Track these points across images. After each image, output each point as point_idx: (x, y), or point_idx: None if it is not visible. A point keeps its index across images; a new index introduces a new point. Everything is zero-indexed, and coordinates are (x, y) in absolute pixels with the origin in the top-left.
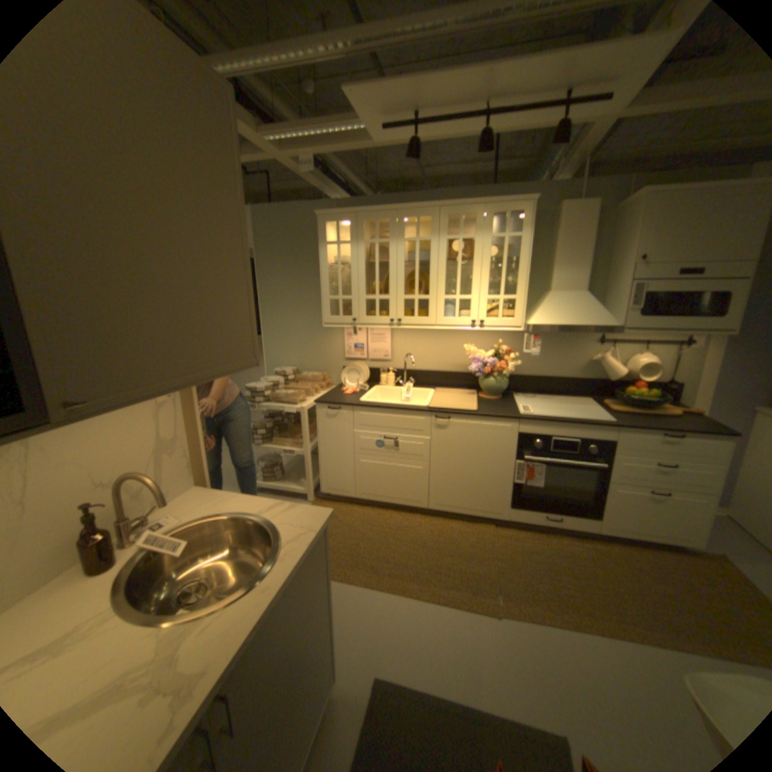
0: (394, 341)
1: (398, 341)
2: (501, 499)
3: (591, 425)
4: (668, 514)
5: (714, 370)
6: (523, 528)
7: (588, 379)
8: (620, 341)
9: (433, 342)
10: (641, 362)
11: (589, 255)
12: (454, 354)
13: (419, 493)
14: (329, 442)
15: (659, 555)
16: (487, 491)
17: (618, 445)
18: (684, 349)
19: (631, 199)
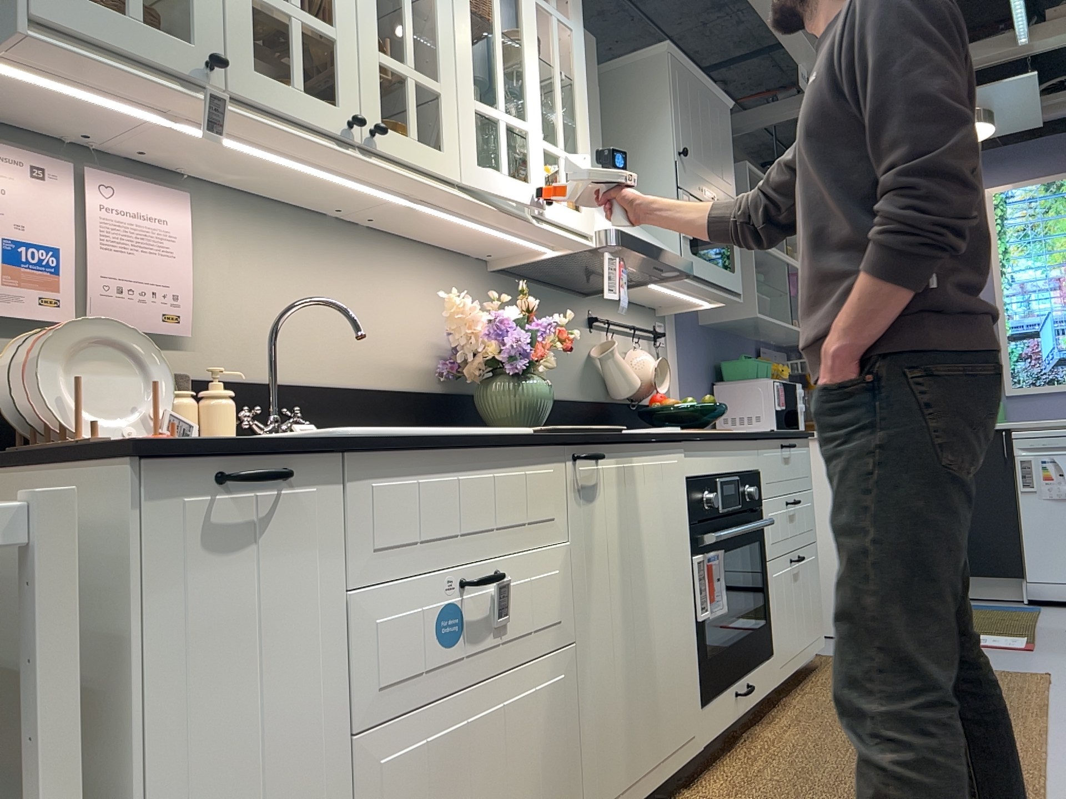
0: (194, 259)
1: (209, 262)
2: (690, 686)
3: (744, 438)
4: (804, 596)
5: (678, 384)
6: (701, 764)
7: (591, 402)
8: (608, 327)
9: (326, 284)
10: (642, 362)
11: (601, 136)
12: (380, 332)
13: (563, 796)
14: (208, 728)
15: (814, 683)
16: (671, 676)
17: (761, 476)
18: (656, 347)
19: (621, 65)
